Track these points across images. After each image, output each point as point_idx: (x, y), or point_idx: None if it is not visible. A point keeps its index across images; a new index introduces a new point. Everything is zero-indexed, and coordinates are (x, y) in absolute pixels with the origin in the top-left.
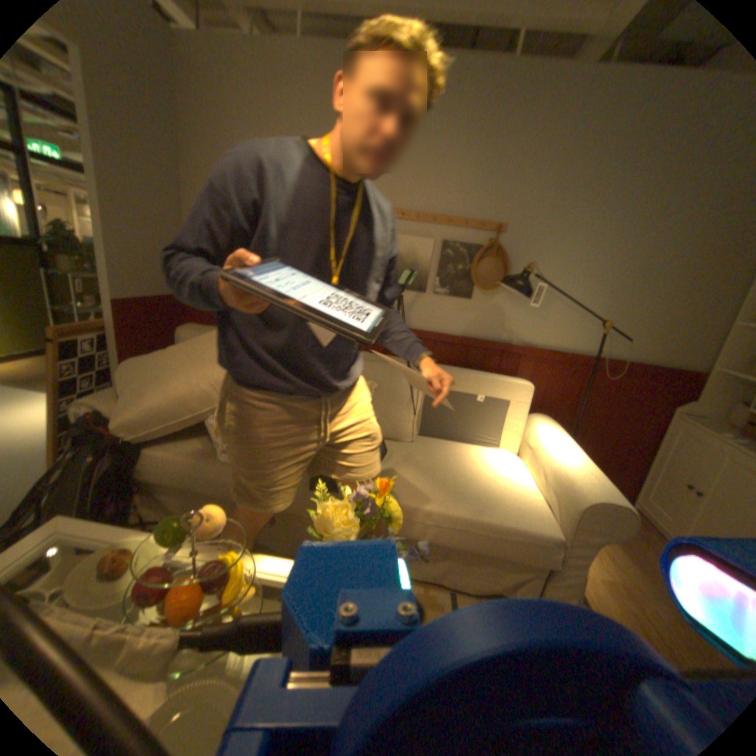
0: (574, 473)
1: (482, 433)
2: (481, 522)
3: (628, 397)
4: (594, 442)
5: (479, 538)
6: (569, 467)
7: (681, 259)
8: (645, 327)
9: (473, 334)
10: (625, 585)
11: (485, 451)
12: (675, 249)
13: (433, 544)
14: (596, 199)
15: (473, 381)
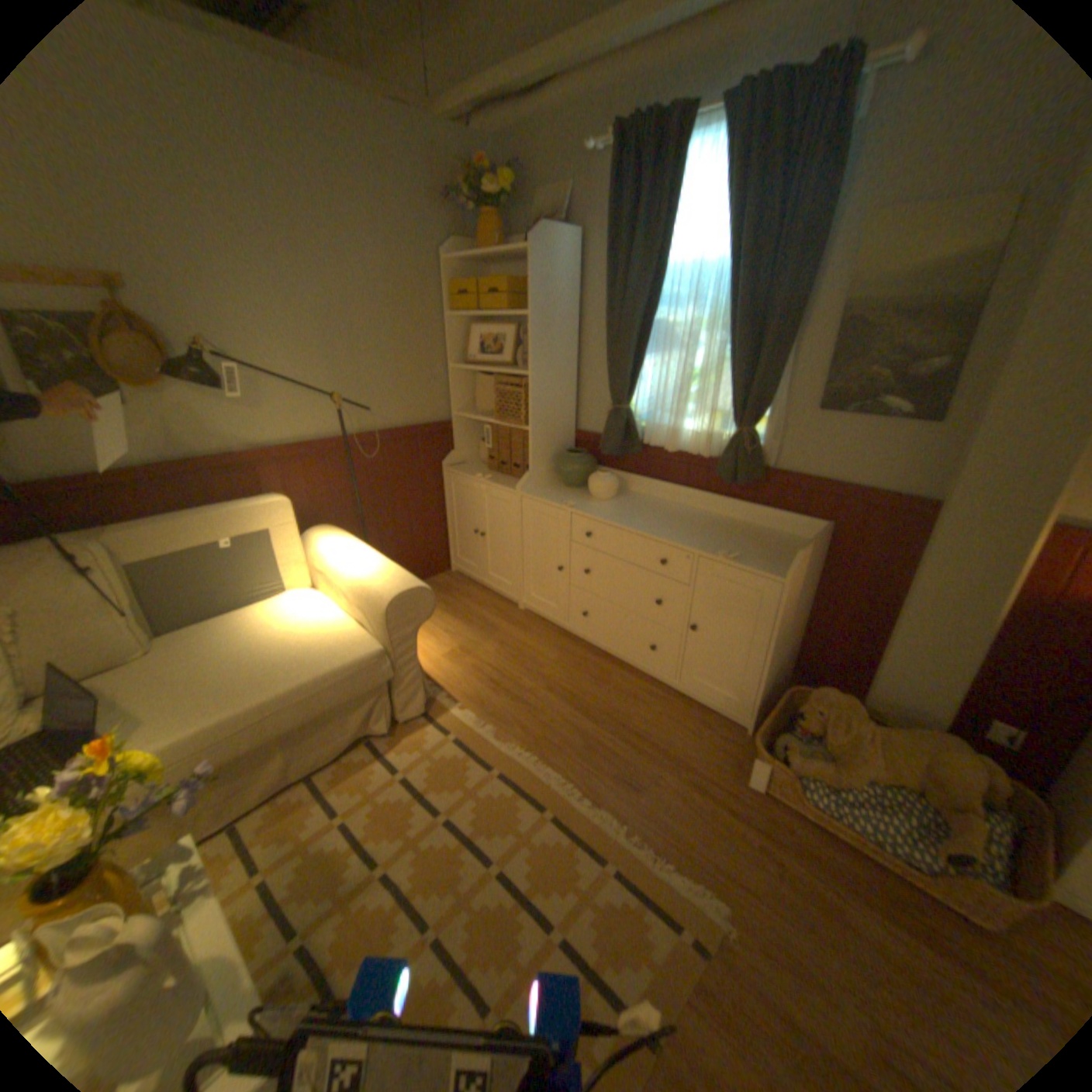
0: (366, 579)
1: (249, 588)
2: (291, 689)
3: (398, 468)
4: (390, 527)
5: (298, 705)
6: (361, 575)
7: (377, 306)
8: (378, 388)
9: (165, 456)
10: (460, 645)
11: (265, 607)
12: (366, 295)
13: (248, 752)
14: (246, 234)
15: (197, 528)
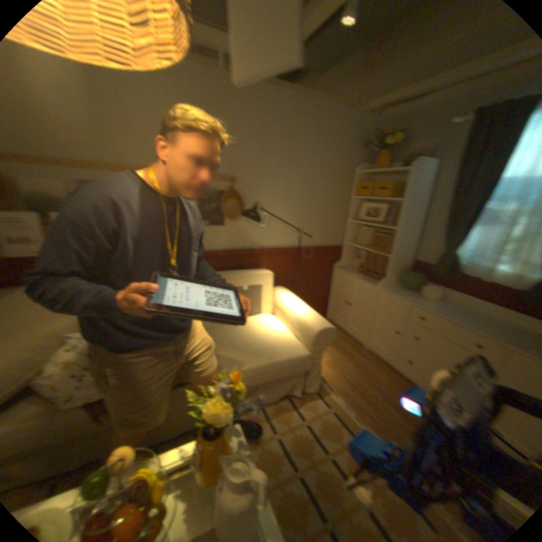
0: (306, 318)
1: (255, 310)
2: (272, 363)
3: (315, 265)
4: (305, 292)
5: (273, 372)
6: (303, 315)
7: (324, 192)
8: (316, 228)
9: (232, 247)
10: (334, 360)
11: (258, 320)
12: (321, 187)
13: (248, 387)
14: (282, 162)
15: (243, 280)
